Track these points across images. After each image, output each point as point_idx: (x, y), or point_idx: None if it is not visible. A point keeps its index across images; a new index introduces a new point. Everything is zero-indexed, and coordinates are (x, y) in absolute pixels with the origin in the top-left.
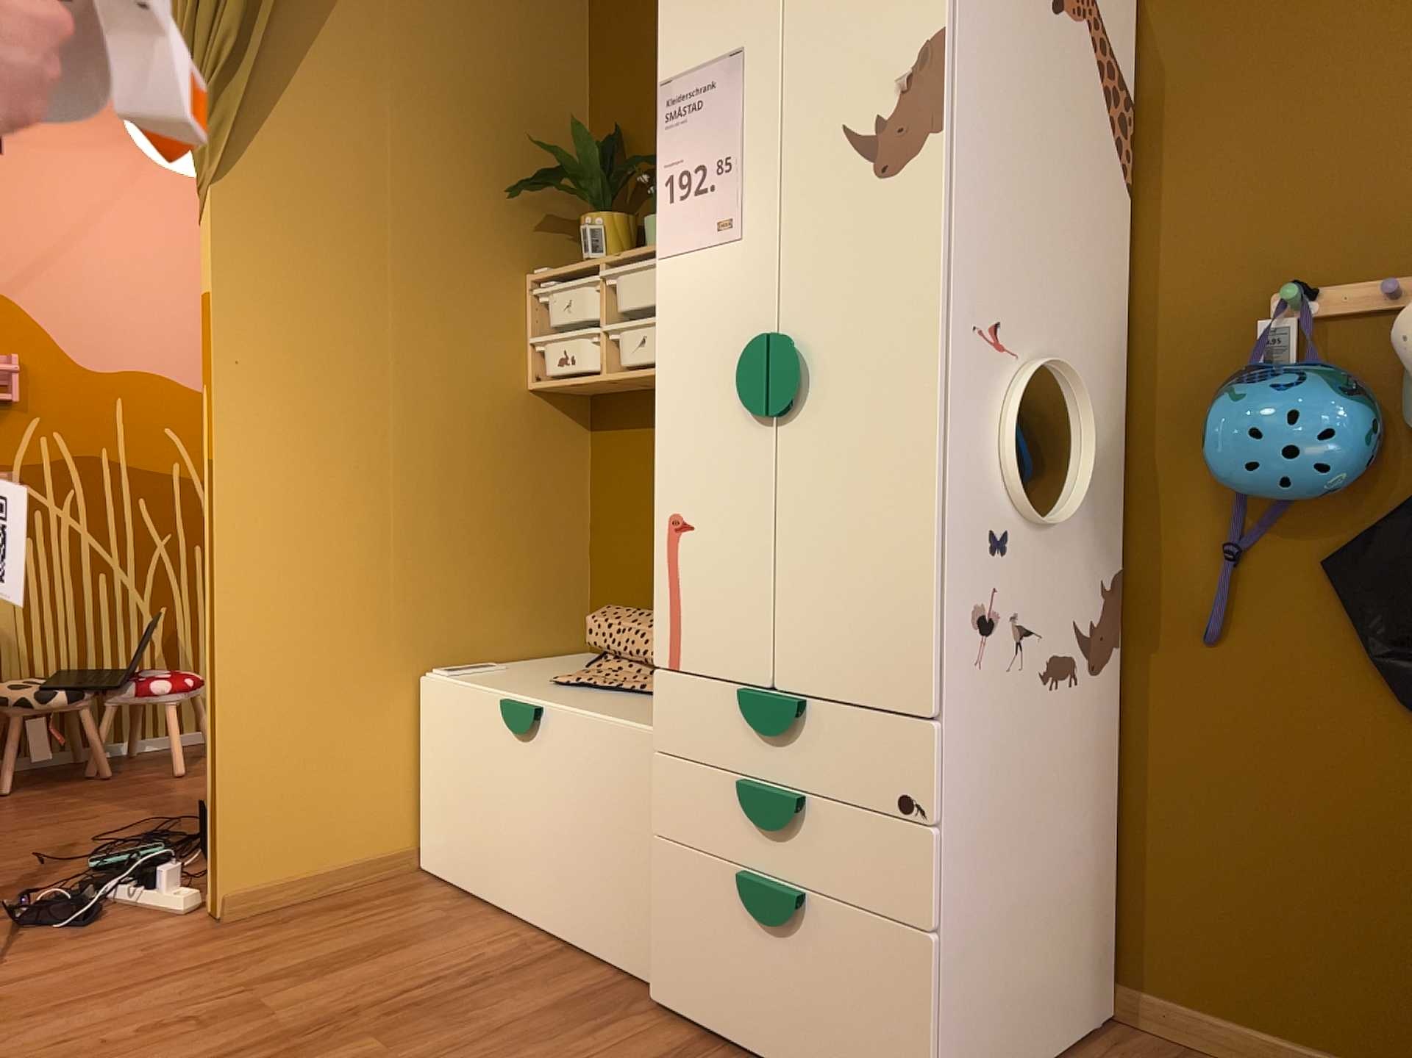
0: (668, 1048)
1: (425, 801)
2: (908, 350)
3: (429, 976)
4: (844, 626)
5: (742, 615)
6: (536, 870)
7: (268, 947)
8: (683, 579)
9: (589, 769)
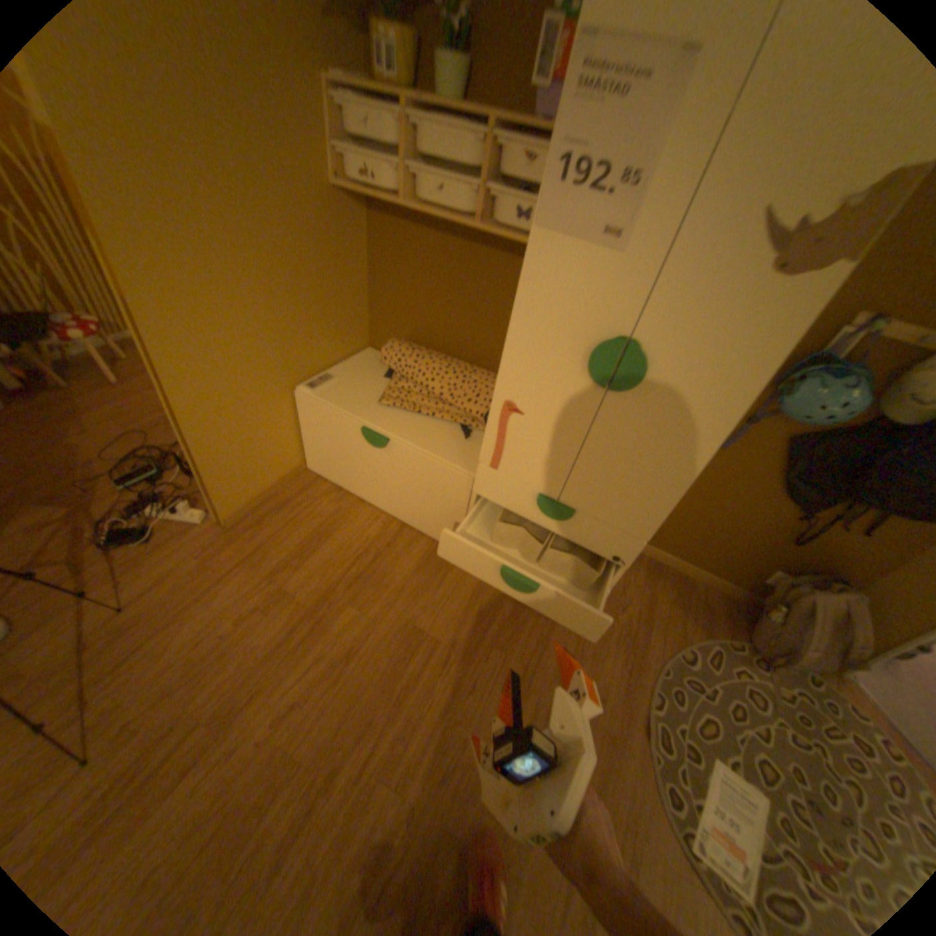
0: (472, 587)
1: (308, 447)
2: (726, 396)
3: (353, 555)
4: (611, 496)
5: (546, 467)
6: (386, 495)
7: (263, 545)
8: (509, 435)
9: (422, 474)
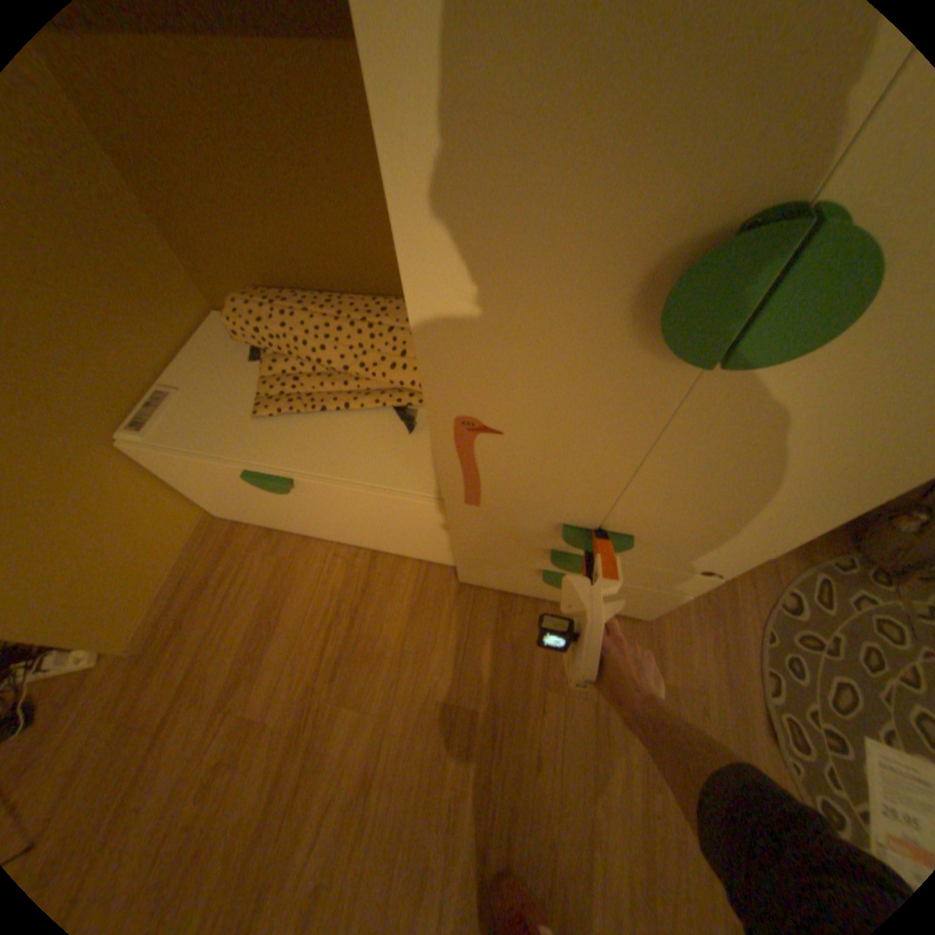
0: (492, 611)
1: (193, 497)
2: None
3: (320, 626)
4: (708, 518)
5: (571, 495)
6: (331, 530)
7: (194, 660)
8: (485, 464)
9: (365, 507)
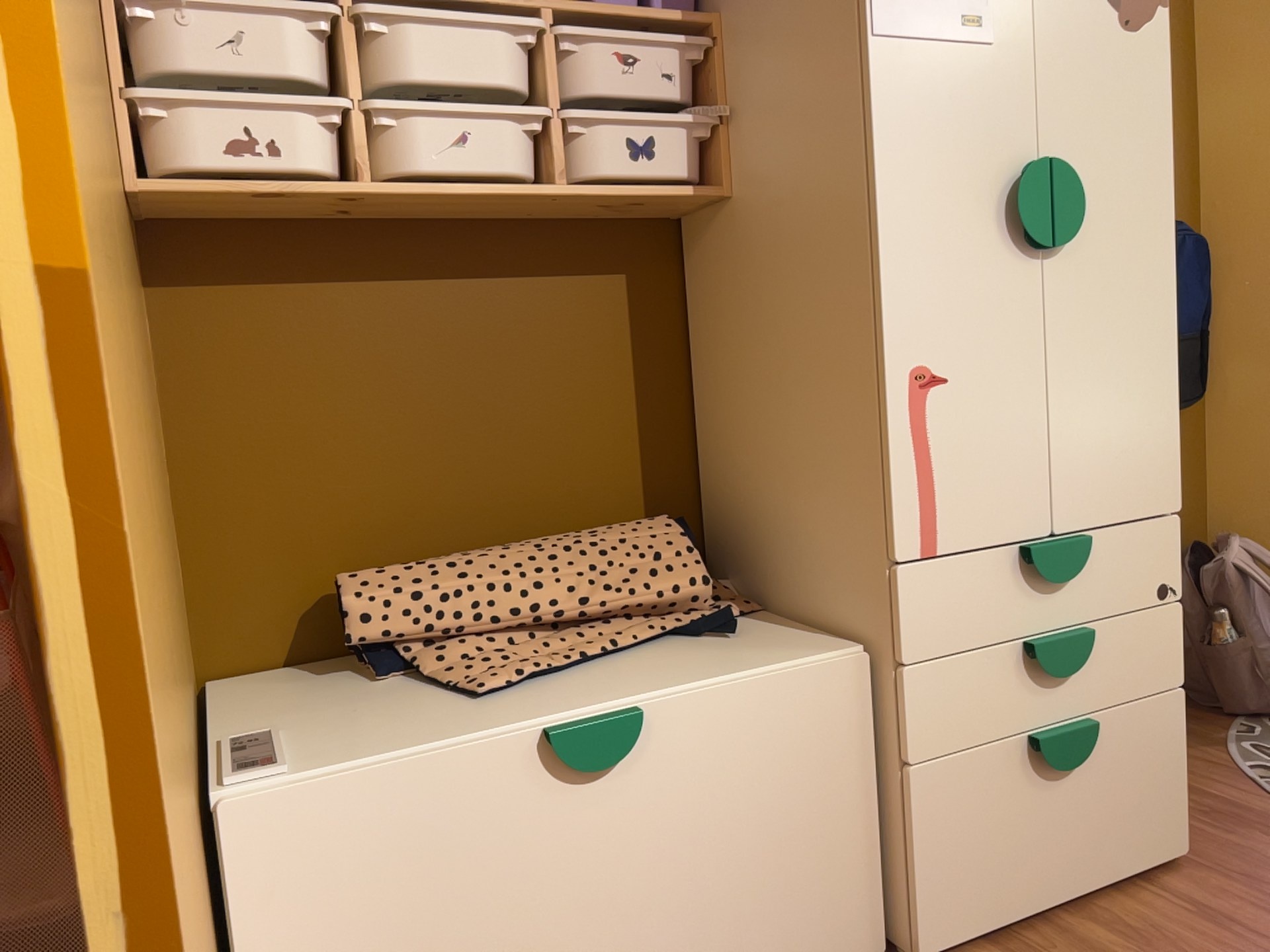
0: None
1: None
2: (1152, 195)
3: None
4: (1114, 451)
5: (1016, 466)
6: None
7: None
8: (938, 444)
9: (749, 752)
